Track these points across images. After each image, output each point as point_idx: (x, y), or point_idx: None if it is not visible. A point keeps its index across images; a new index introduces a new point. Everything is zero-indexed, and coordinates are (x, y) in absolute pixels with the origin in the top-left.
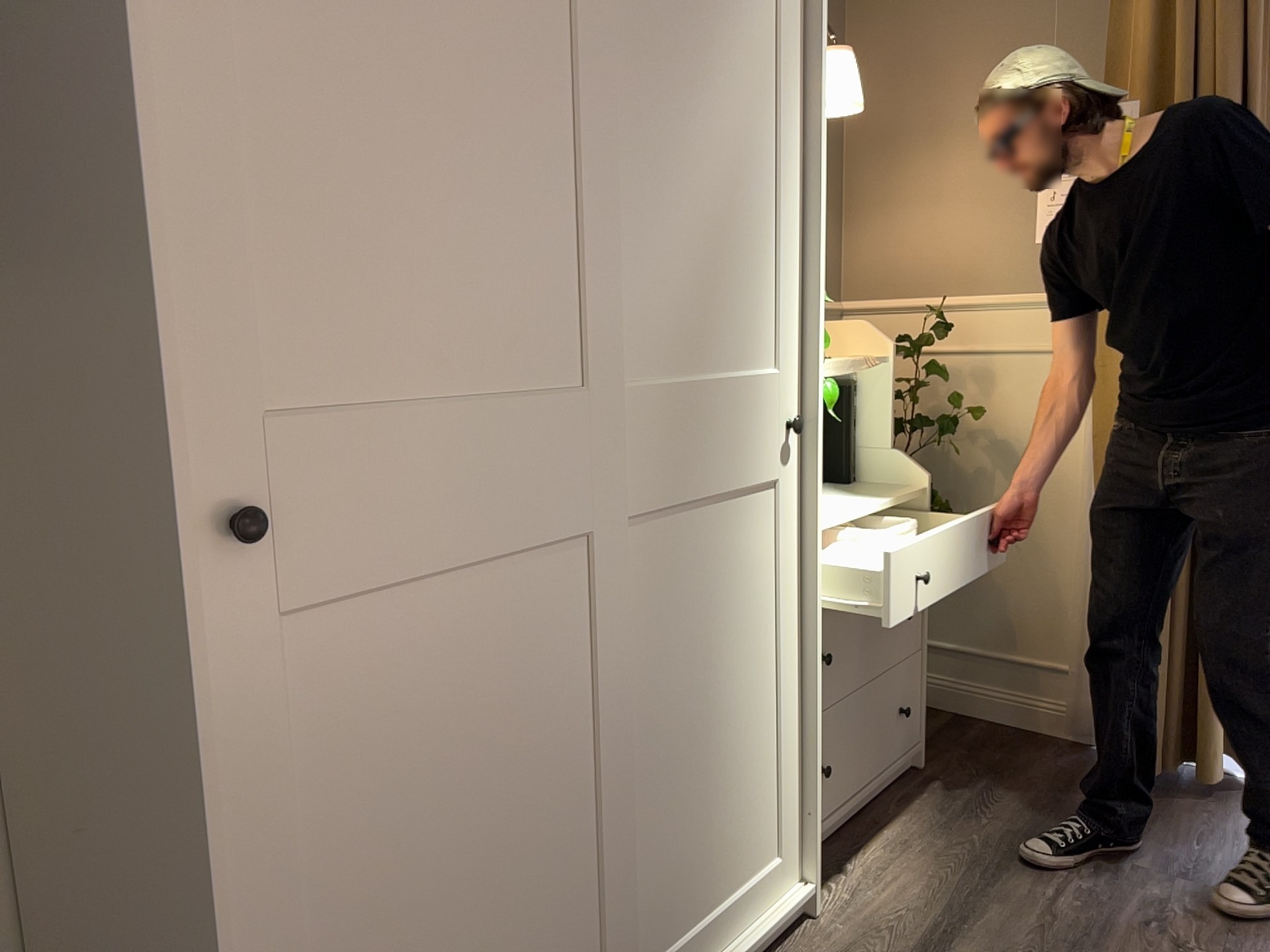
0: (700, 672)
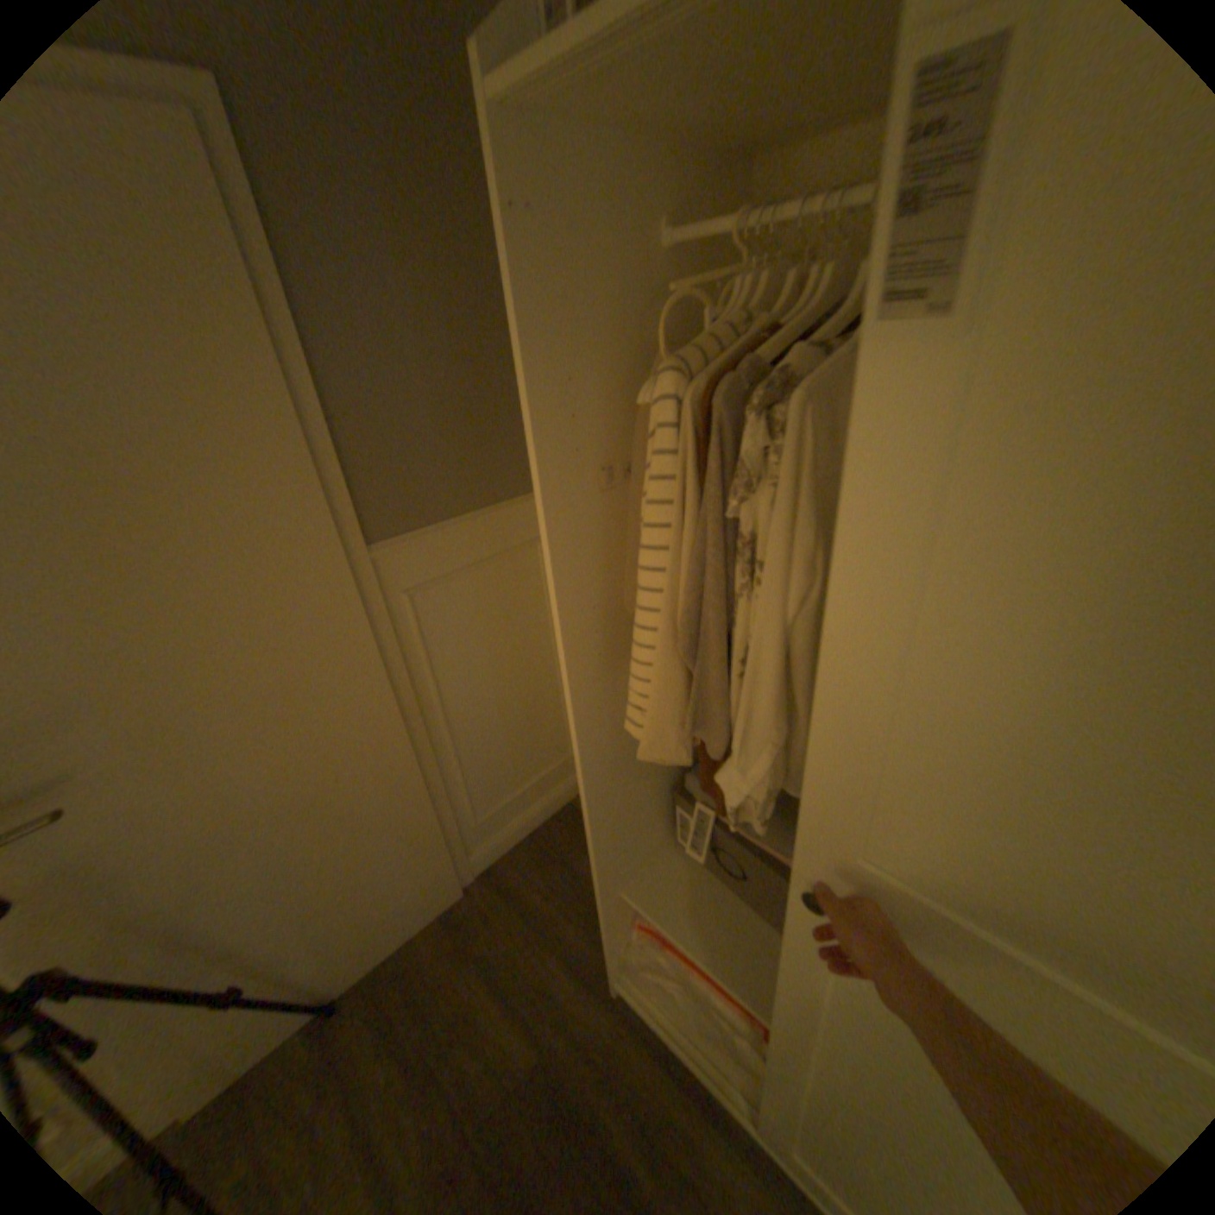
0: None
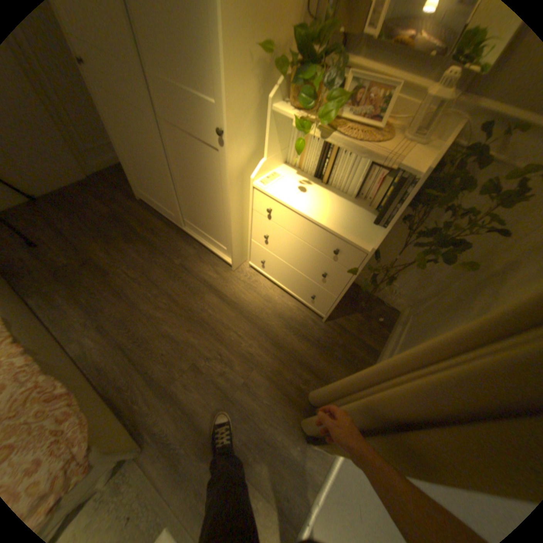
0: (194, 182)
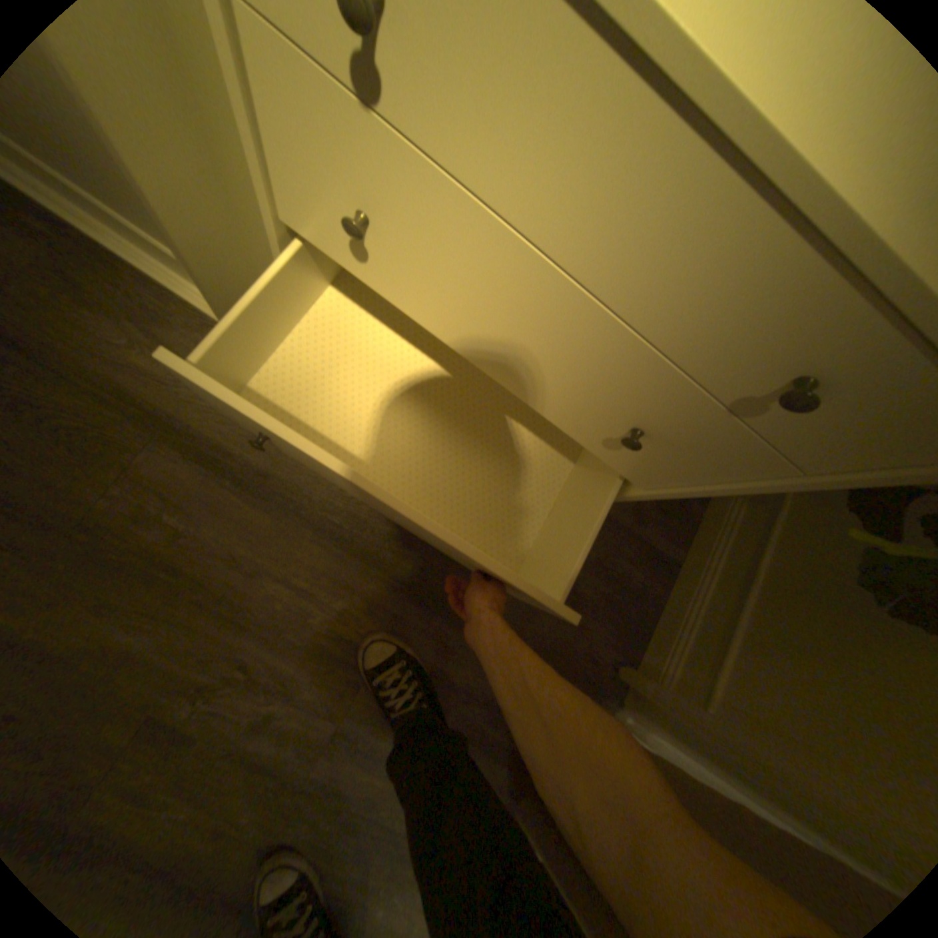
0: None
